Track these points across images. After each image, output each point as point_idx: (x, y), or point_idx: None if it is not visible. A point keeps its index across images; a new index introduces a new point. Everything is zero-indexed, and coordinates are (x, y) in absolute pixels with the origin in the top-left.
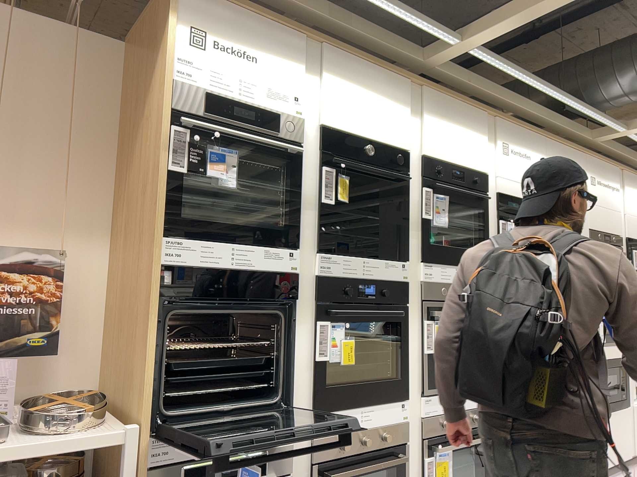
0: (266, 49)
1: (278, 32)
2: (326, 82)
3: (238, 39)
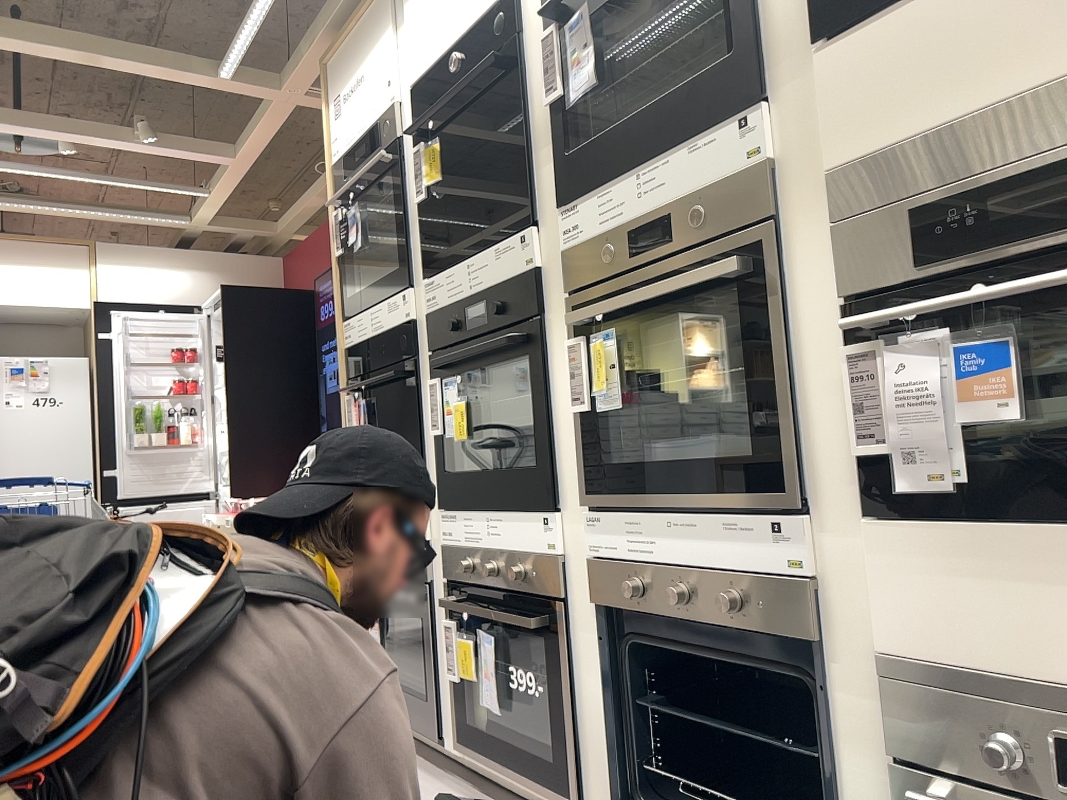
0: (365, 55)
1: (369, 19)
2: (405, 21)
3: (351, 73)
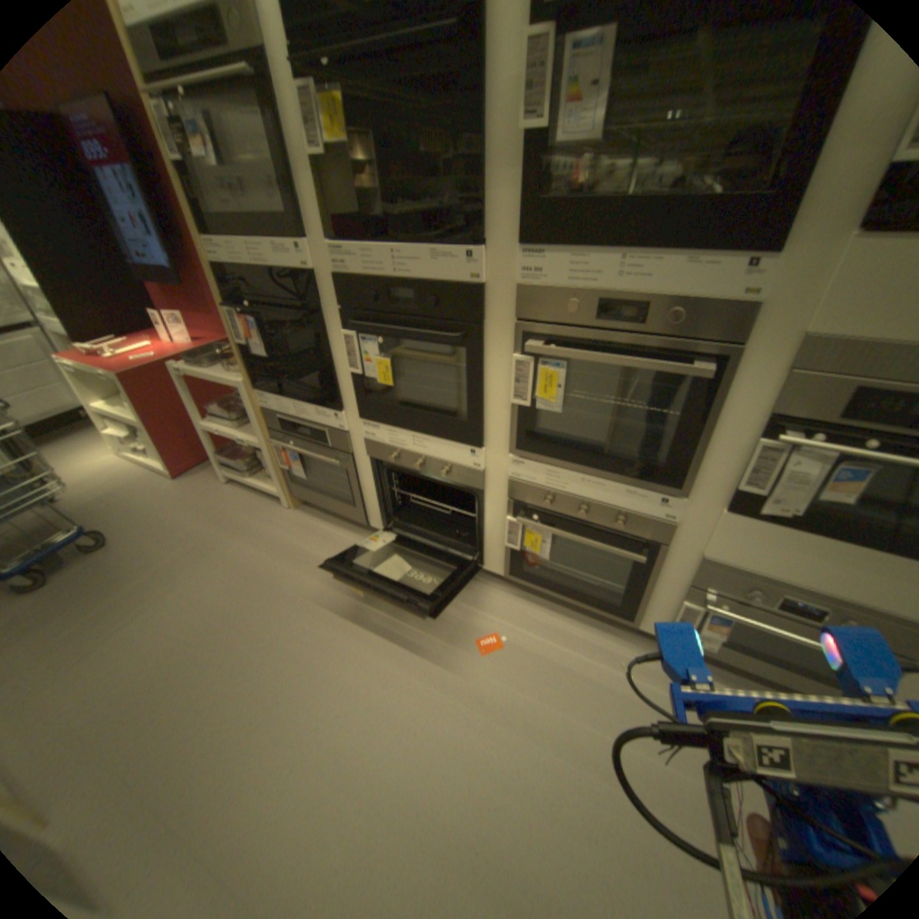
0: None
1: None
2: None
3: None
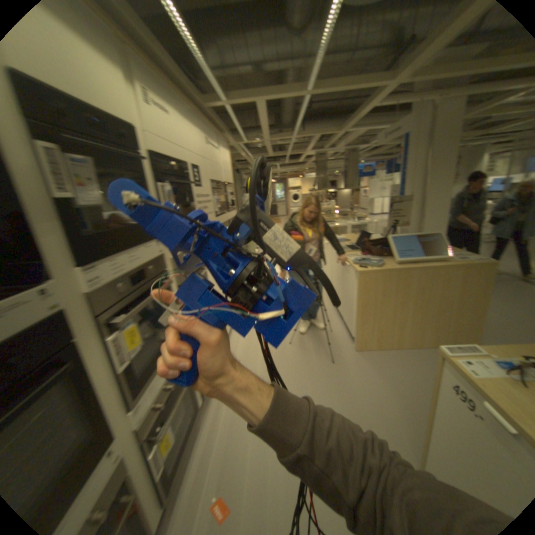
0: None
1: None
2: None
3: None
